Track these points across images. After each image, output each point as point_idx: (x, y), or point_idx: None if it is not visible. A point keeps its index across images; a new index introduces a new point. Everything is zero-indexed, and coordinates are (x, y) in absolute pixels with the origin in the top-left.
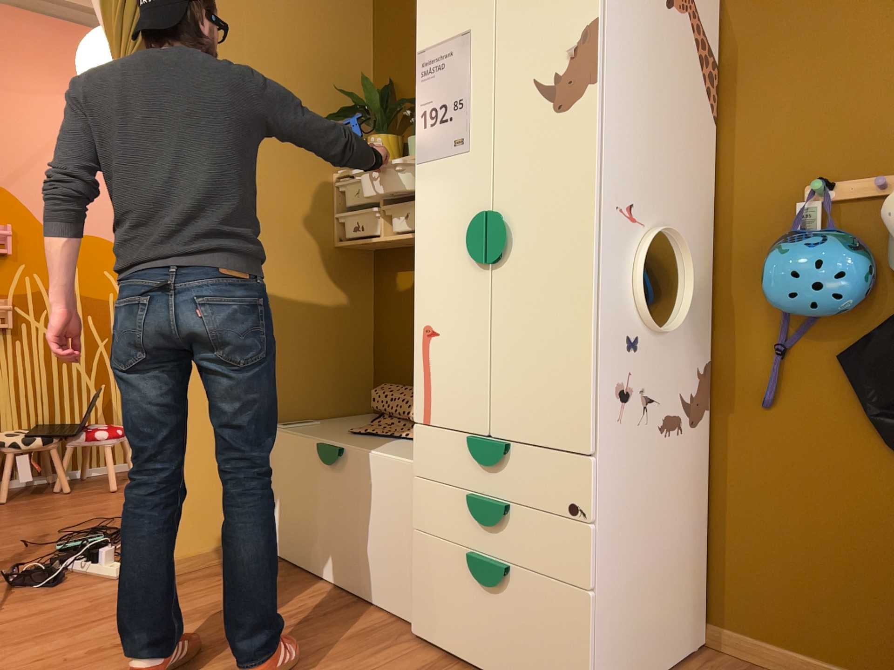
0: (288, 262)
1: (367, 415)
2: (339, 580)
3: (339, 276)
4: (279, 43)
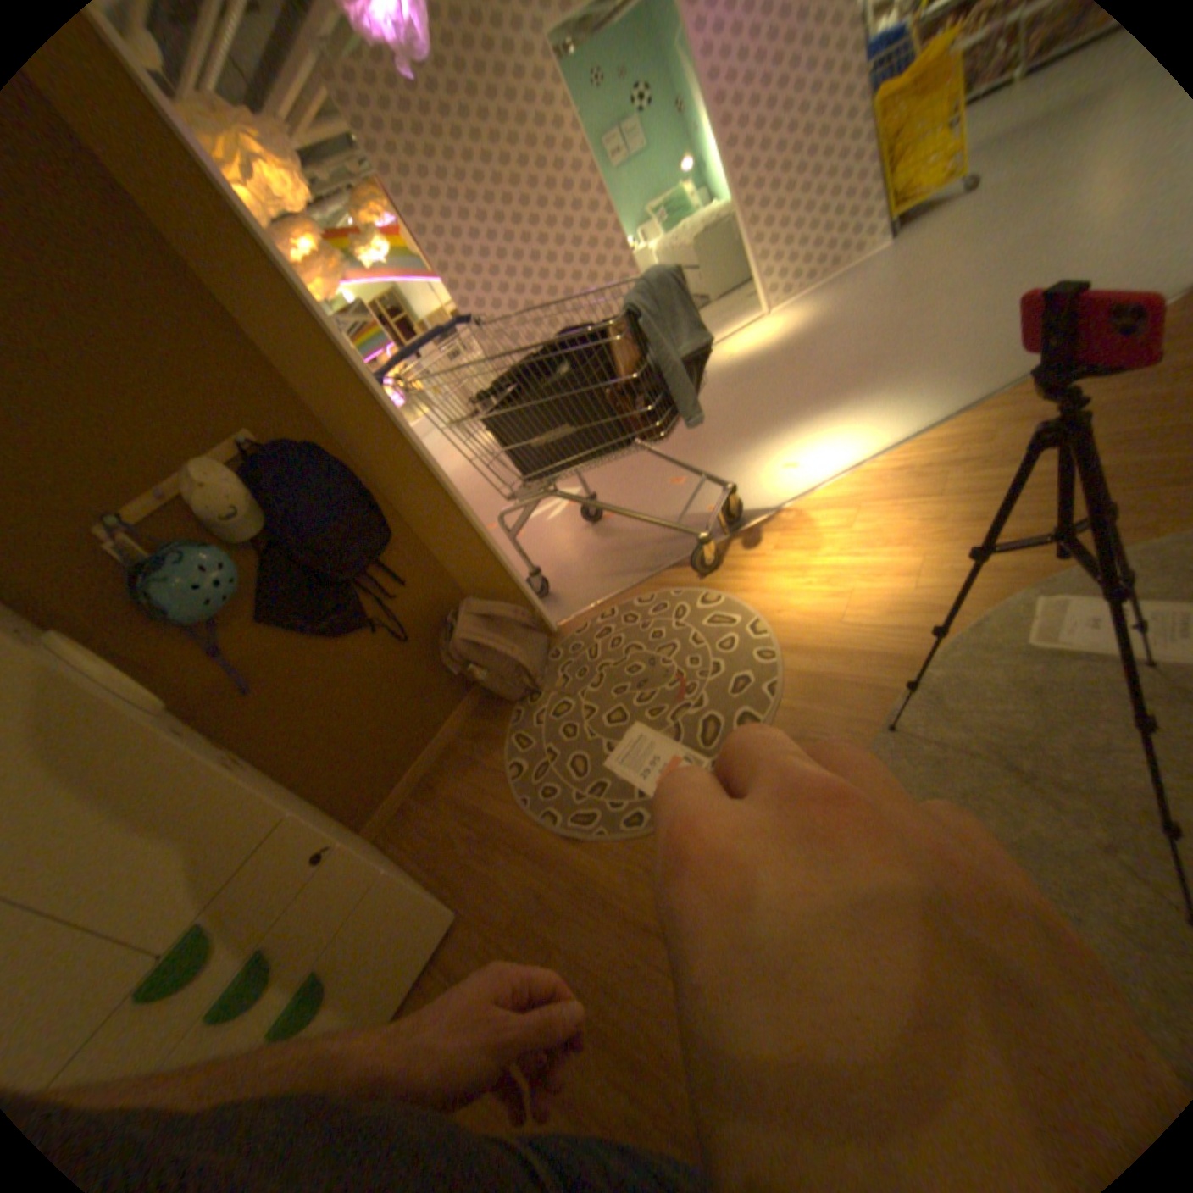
0: None
1: None
2: None
3: None
4: None
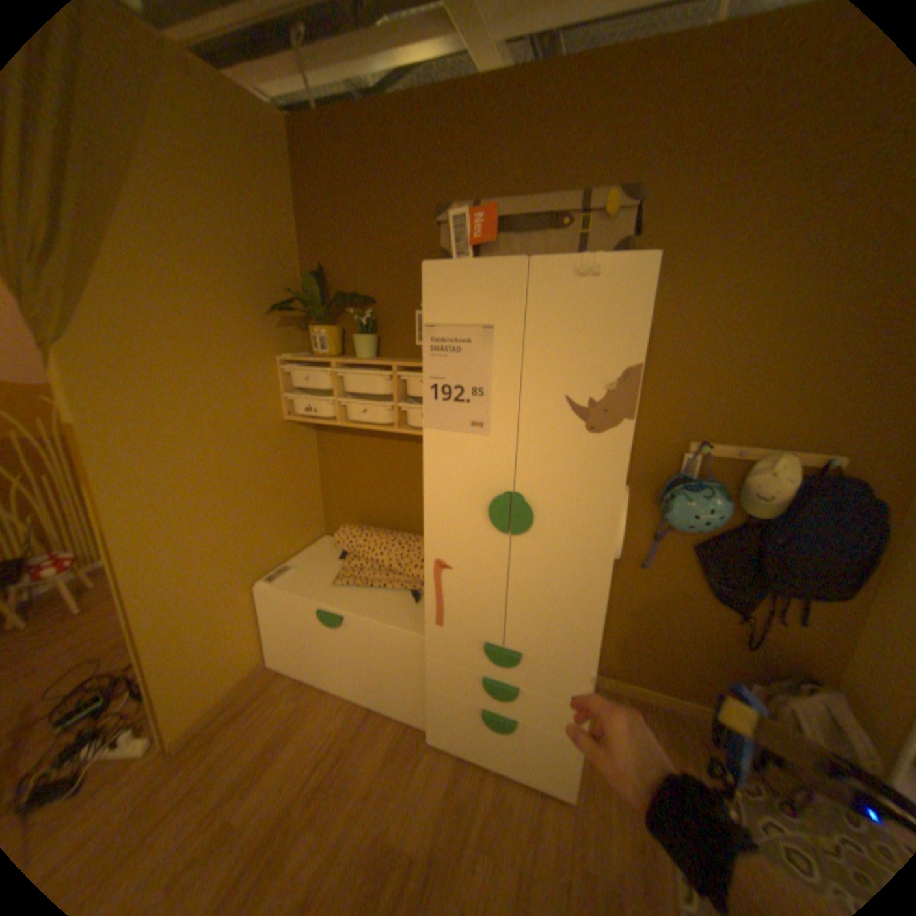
0: (250, 446)
1: (325, 540)
2: (348, 695)
3: (292, 443)
4: (208, 228)
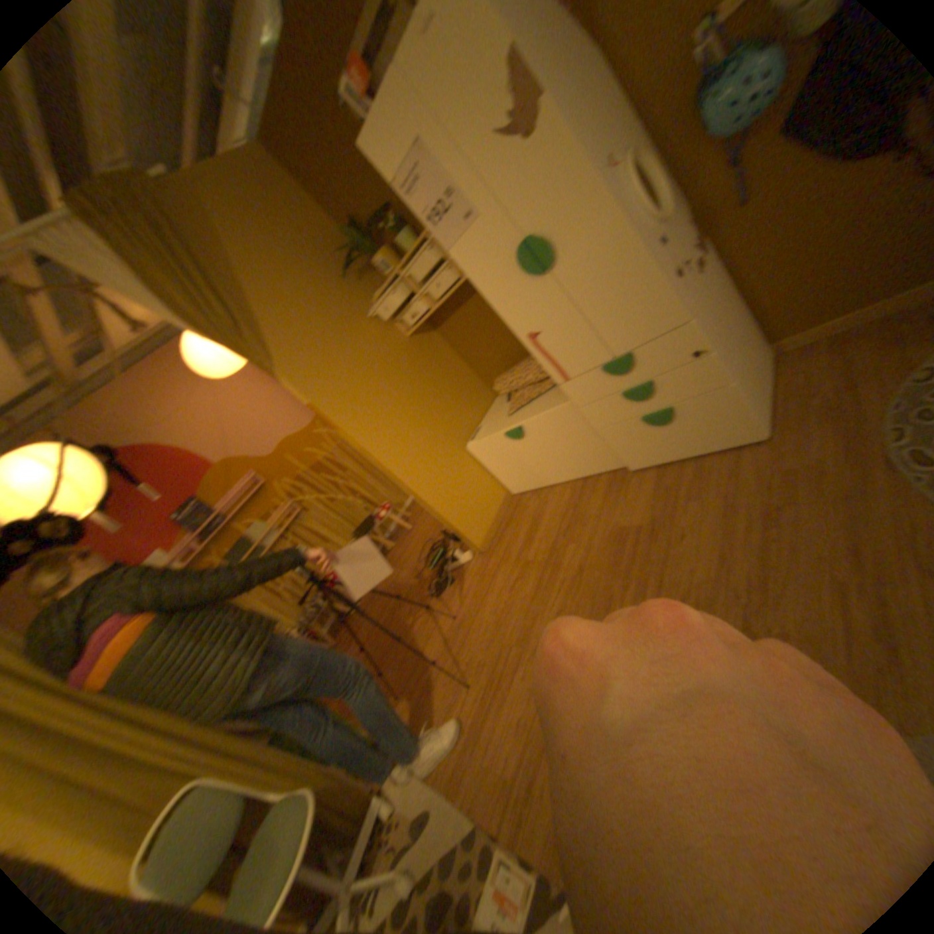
0: (399, 365)
1: (496, 399)
2: (566, 477)
3: (424, 348)
4: (278, 253)
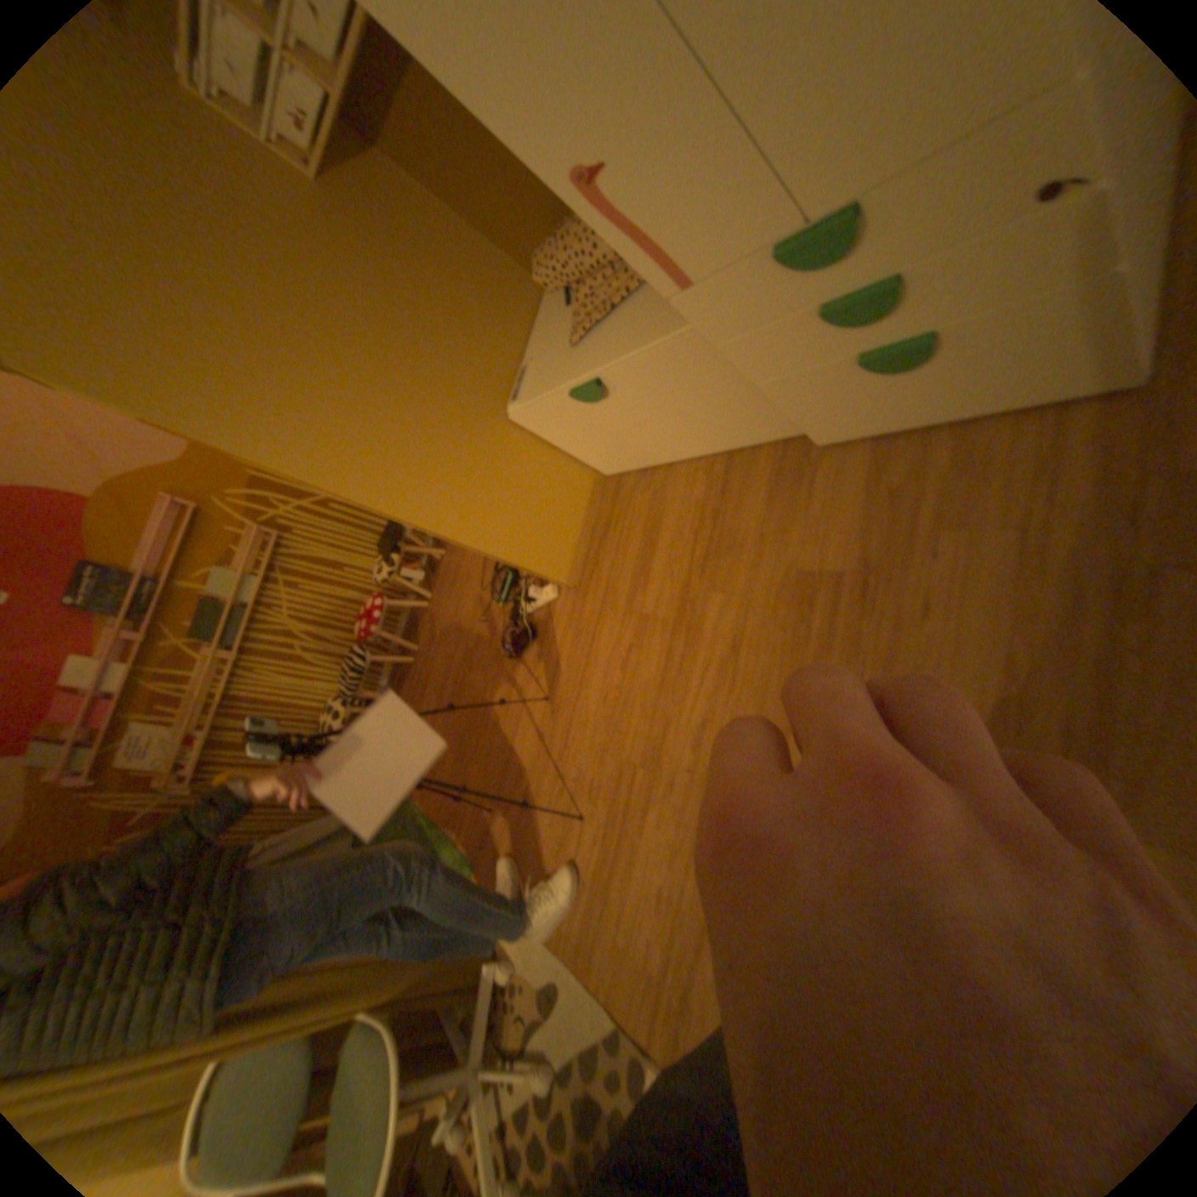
0: (318, 266)
1: (547, 295)
2: (696, 452)
3: (364, 204)
4: None
